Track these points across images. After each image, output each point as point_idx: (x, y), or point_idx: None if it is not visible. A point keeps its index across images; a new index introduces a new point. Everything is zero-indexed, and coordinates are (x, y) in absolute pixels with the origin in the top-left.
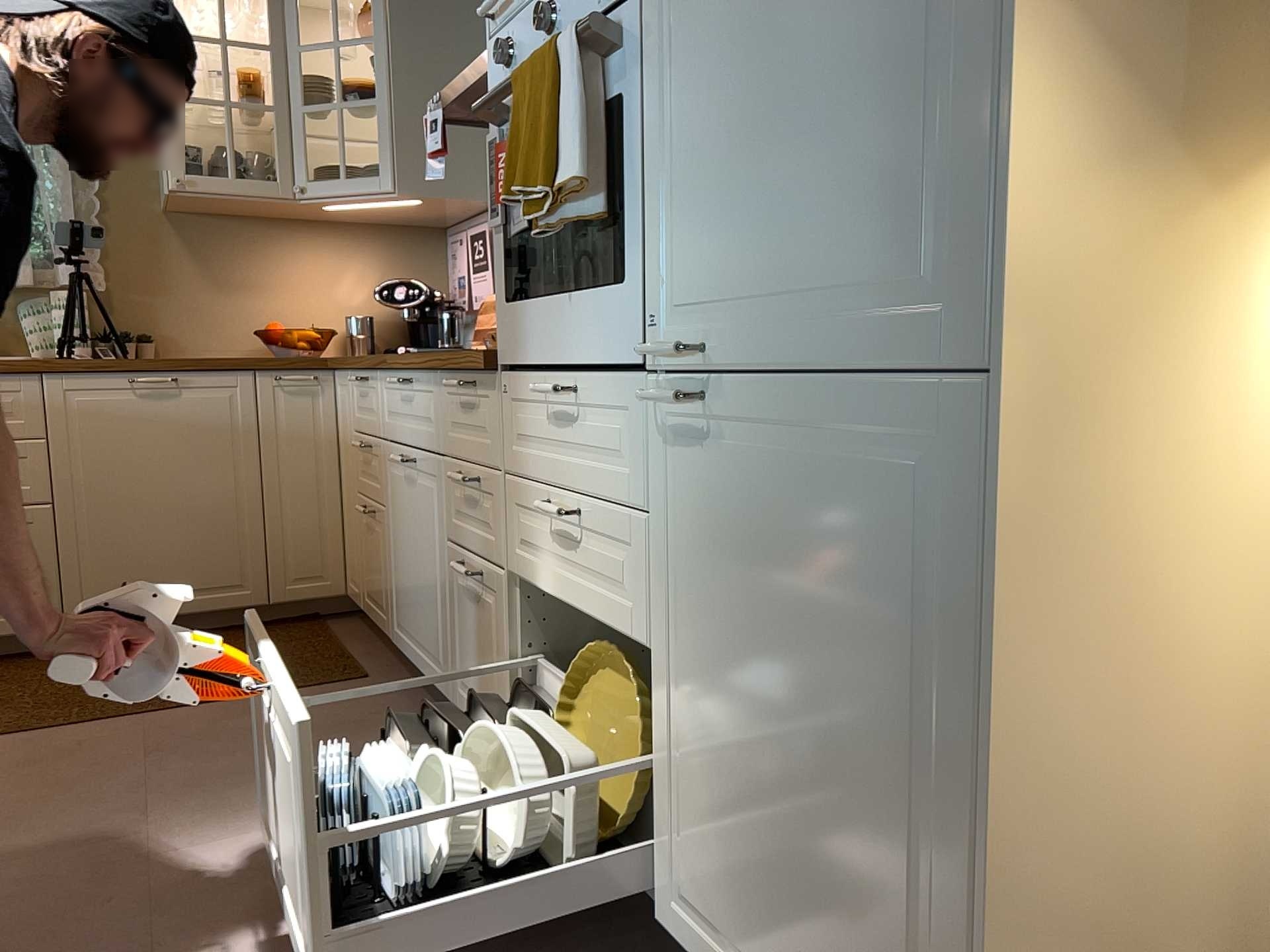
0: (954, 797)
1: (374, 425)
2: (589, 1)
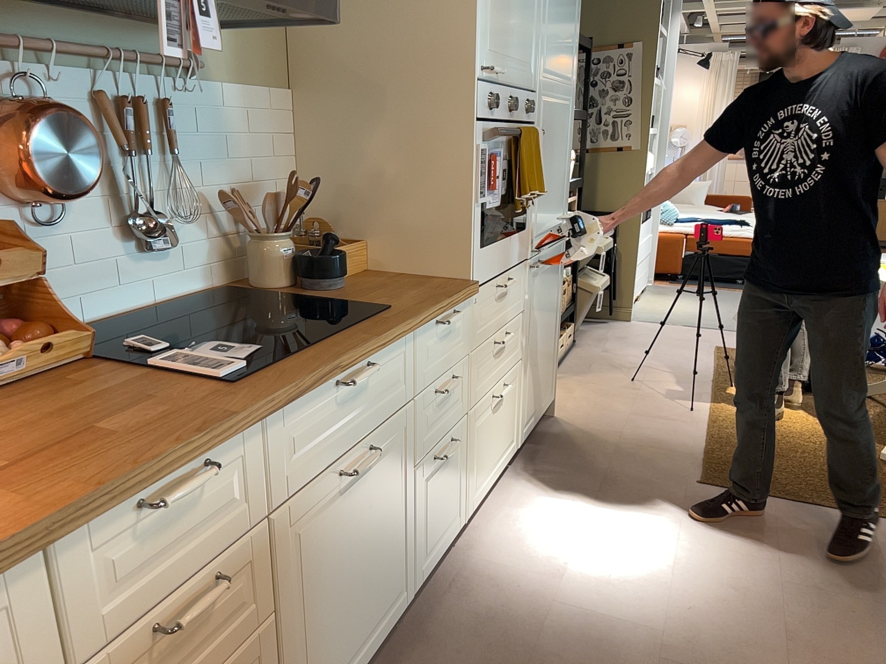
0: (557, 318)
1: (229, 529)
2: (522, 111)
